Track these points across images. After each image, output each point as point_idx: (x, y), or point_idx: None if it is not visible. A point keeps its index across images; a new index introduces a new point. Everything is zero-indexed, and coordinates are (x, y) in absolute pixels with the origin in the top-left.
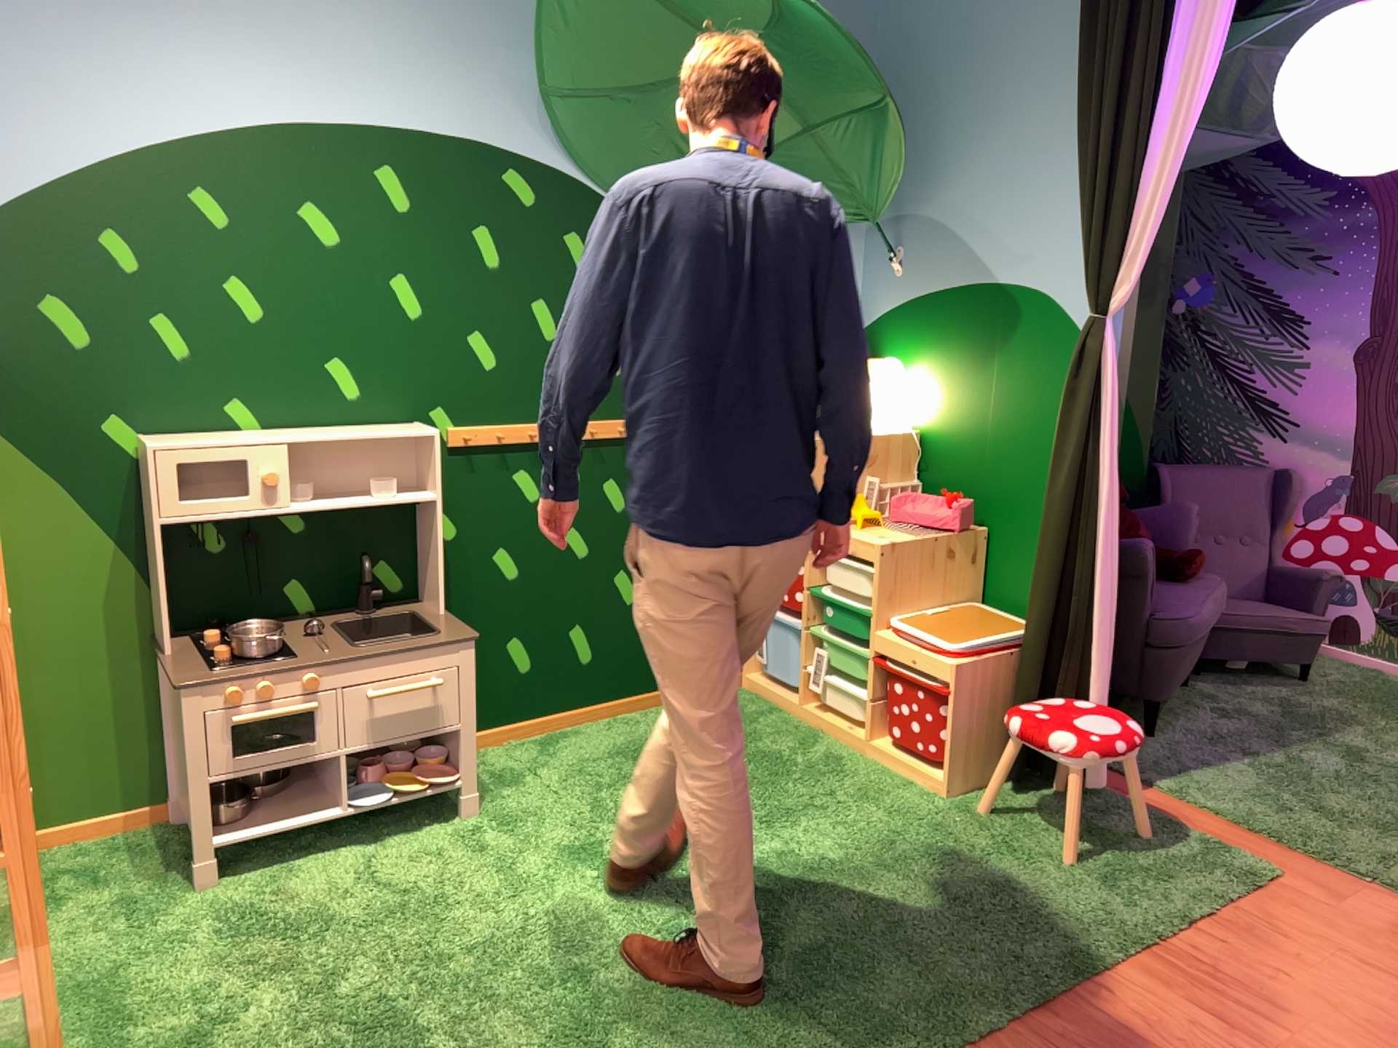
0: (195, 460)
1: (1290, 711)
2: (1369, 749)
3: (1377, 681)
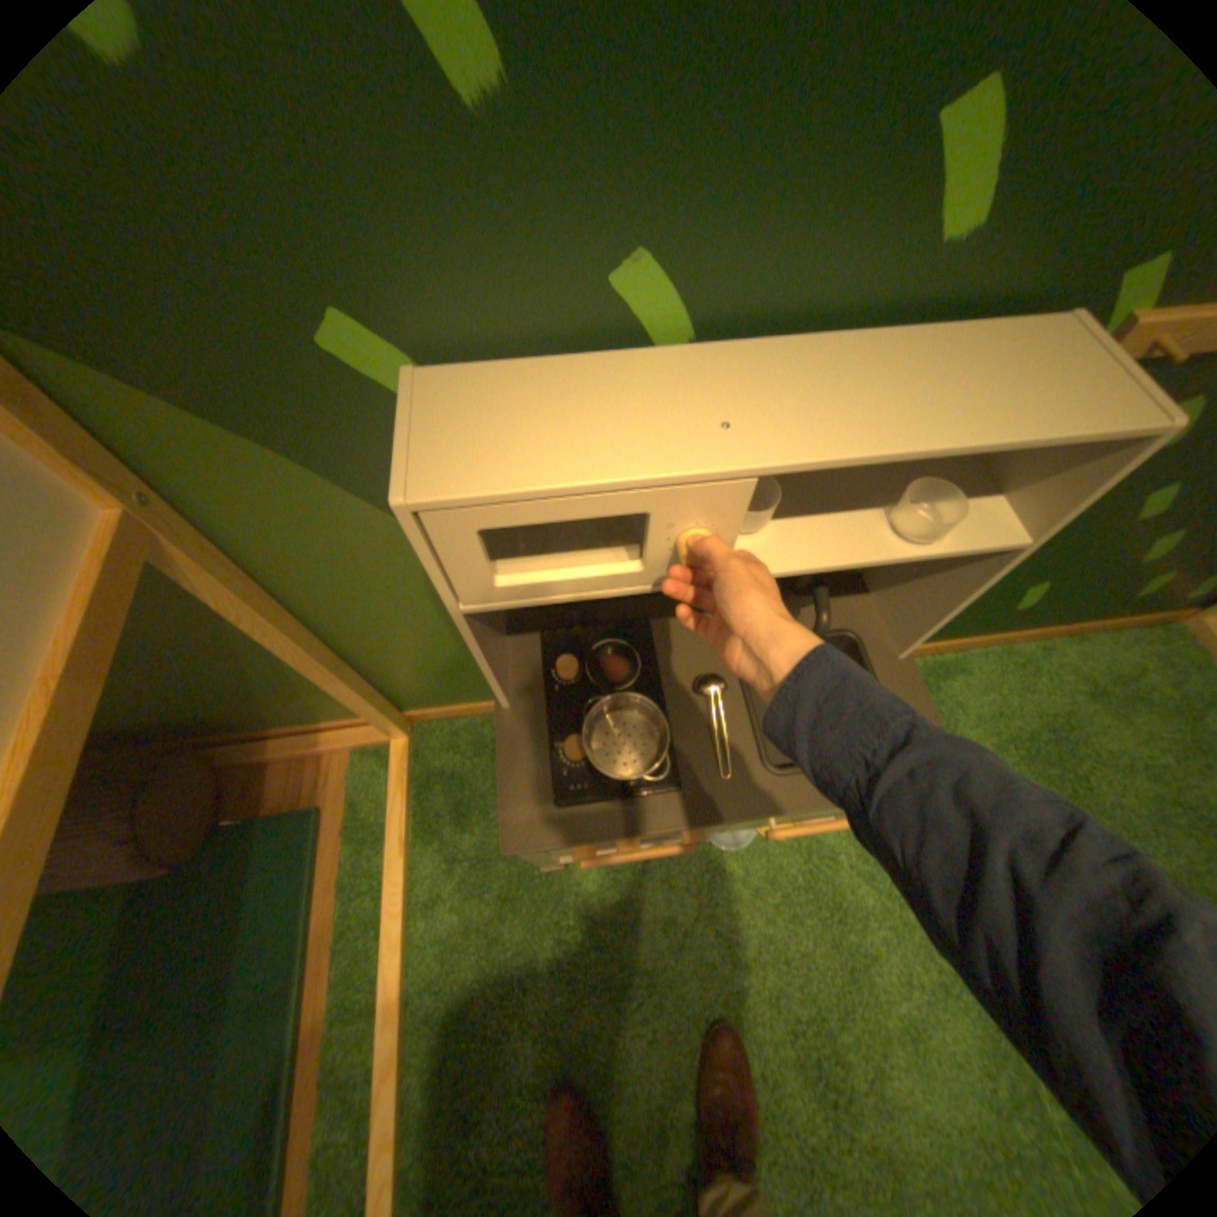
0: (522, 521)
1: None
2: None
3: None
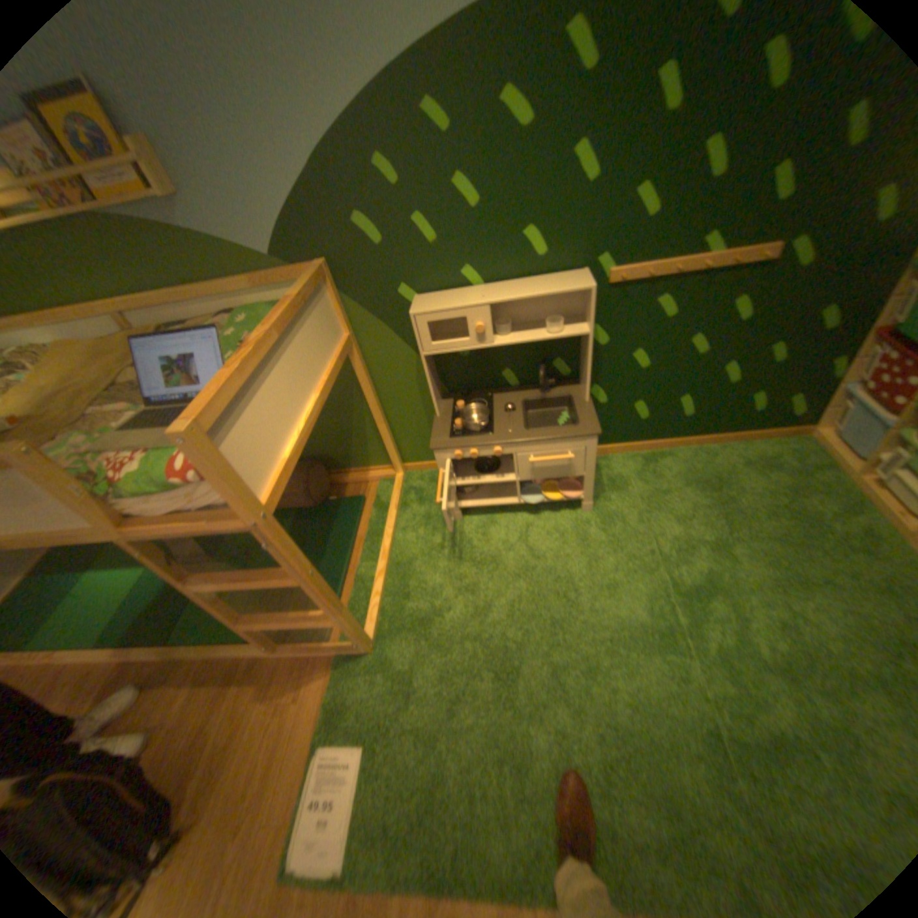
0: (435, 320)
1: None
2: None
3: None
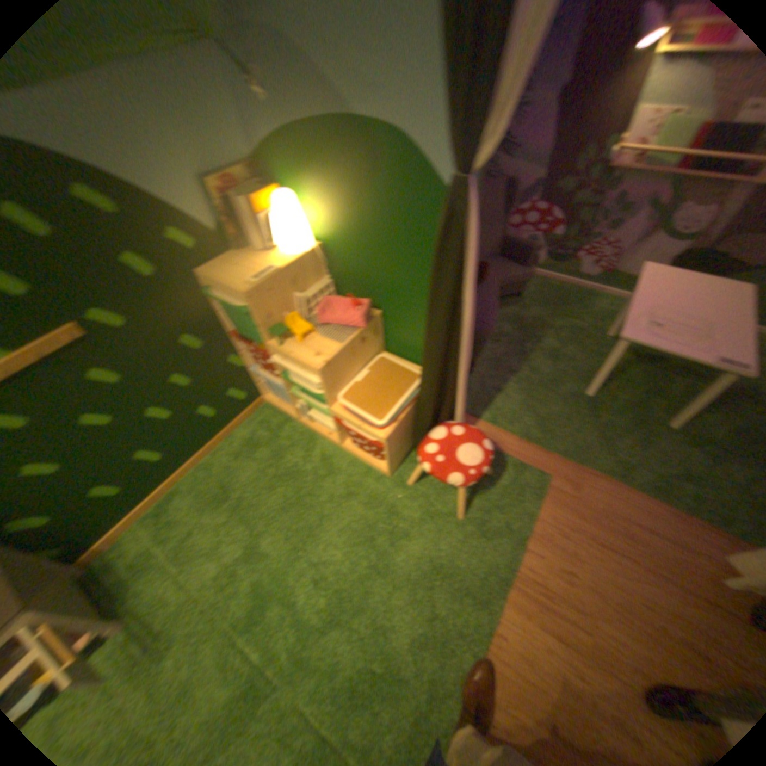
0: None
1: (522, 328)
2: (559, 348)
3: (548, 289)
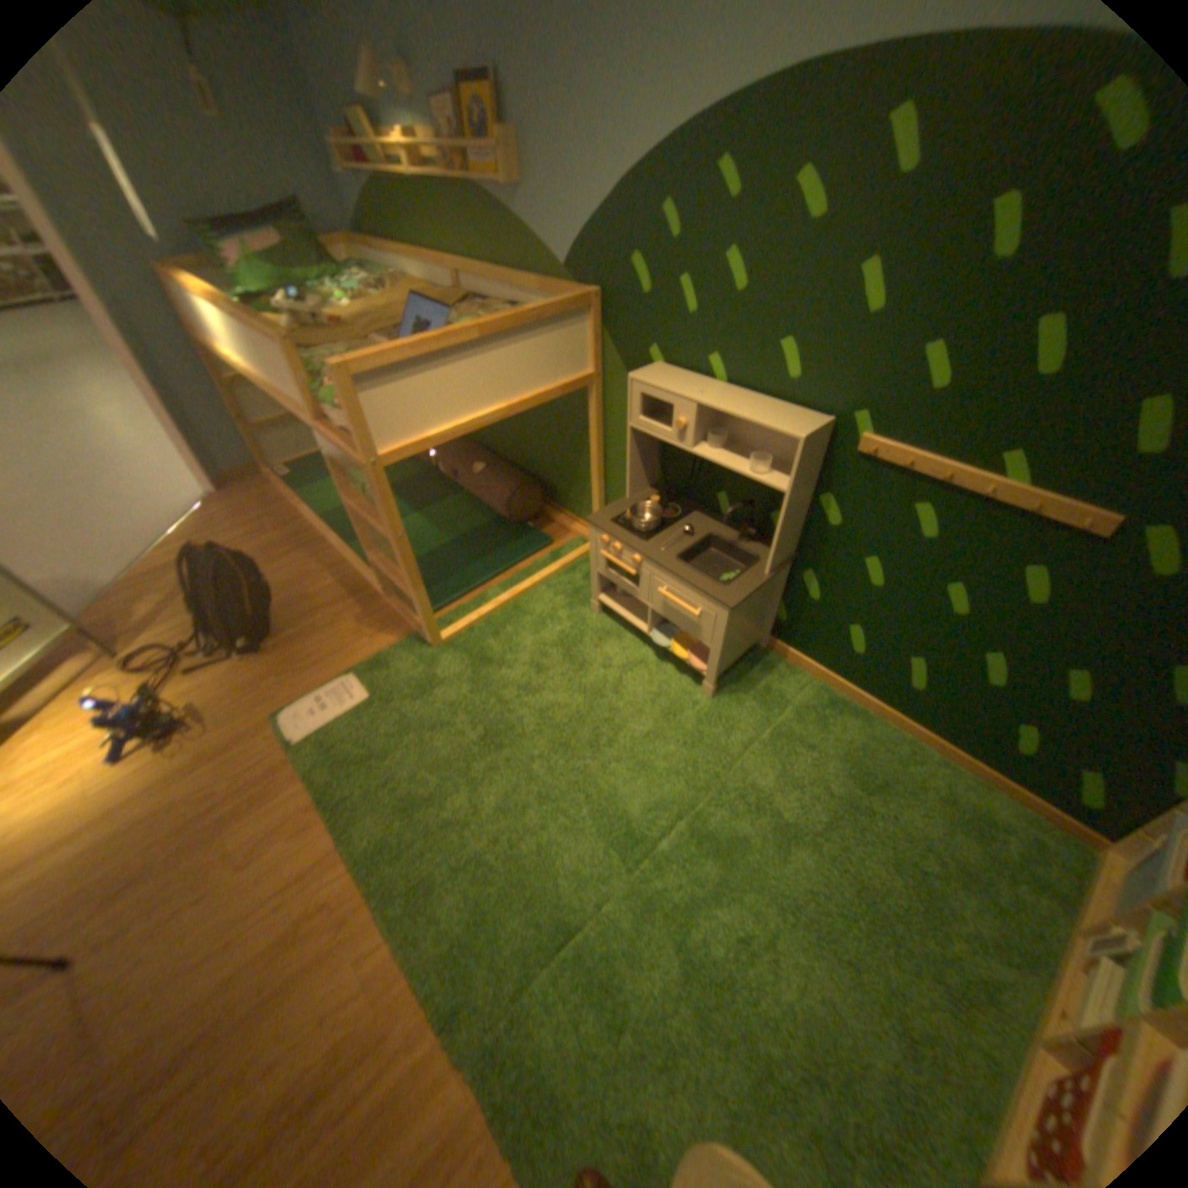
0: (647, 395)
1: None
2: None
3: None
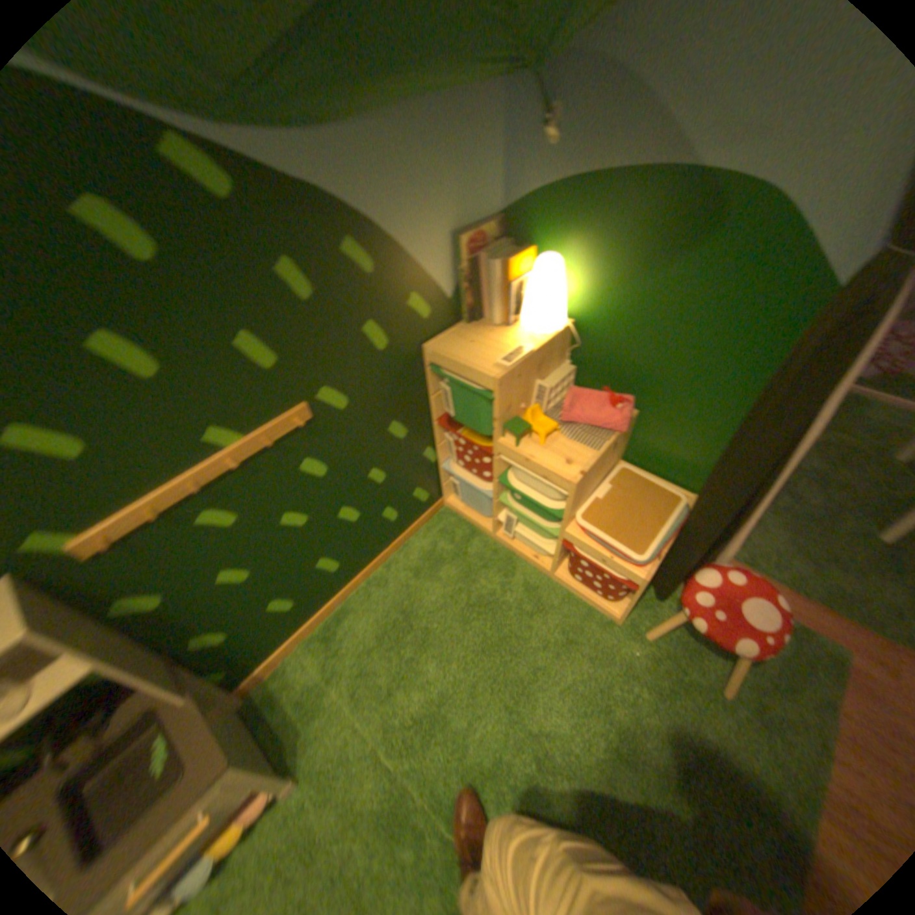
0: None
1: None
2: (828, 471)
3: None
